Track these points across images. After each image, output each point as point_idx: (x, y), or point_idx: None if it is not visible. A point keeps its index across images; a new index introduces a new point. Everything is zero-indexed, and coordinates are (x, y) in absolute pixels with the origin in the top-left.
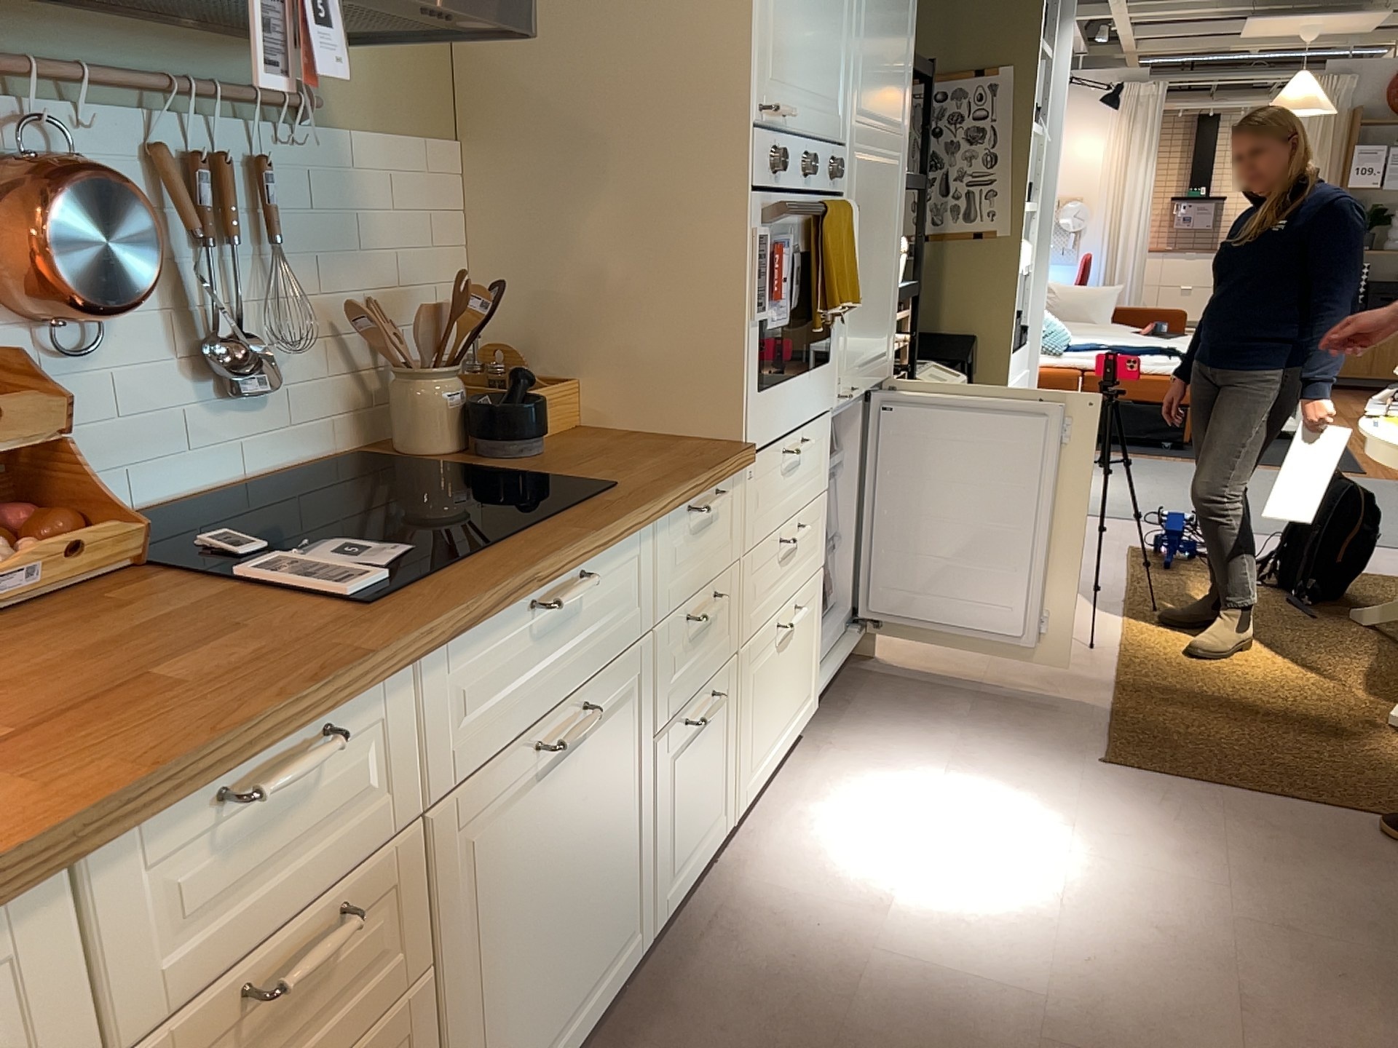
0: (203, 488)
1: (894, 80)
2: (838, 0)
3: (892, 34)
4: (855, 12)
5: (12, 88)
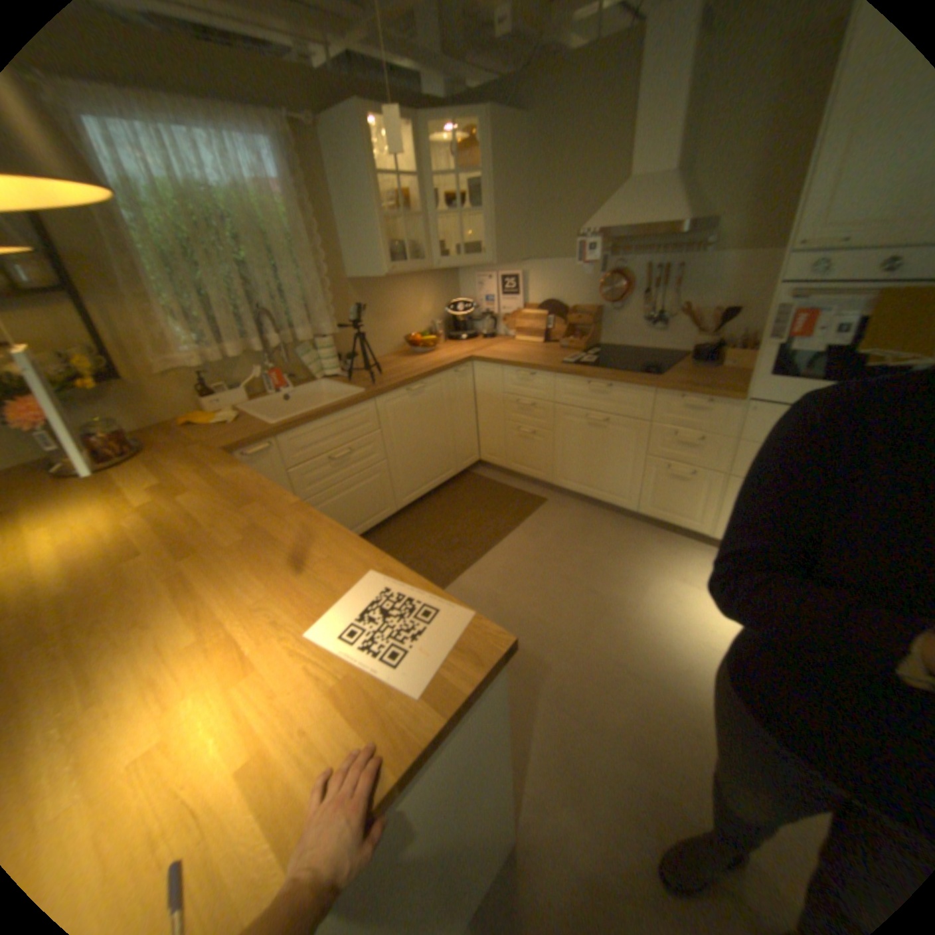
0: (639, 346)
1: None
2: None
3: None
4: None
5: (619, 254)
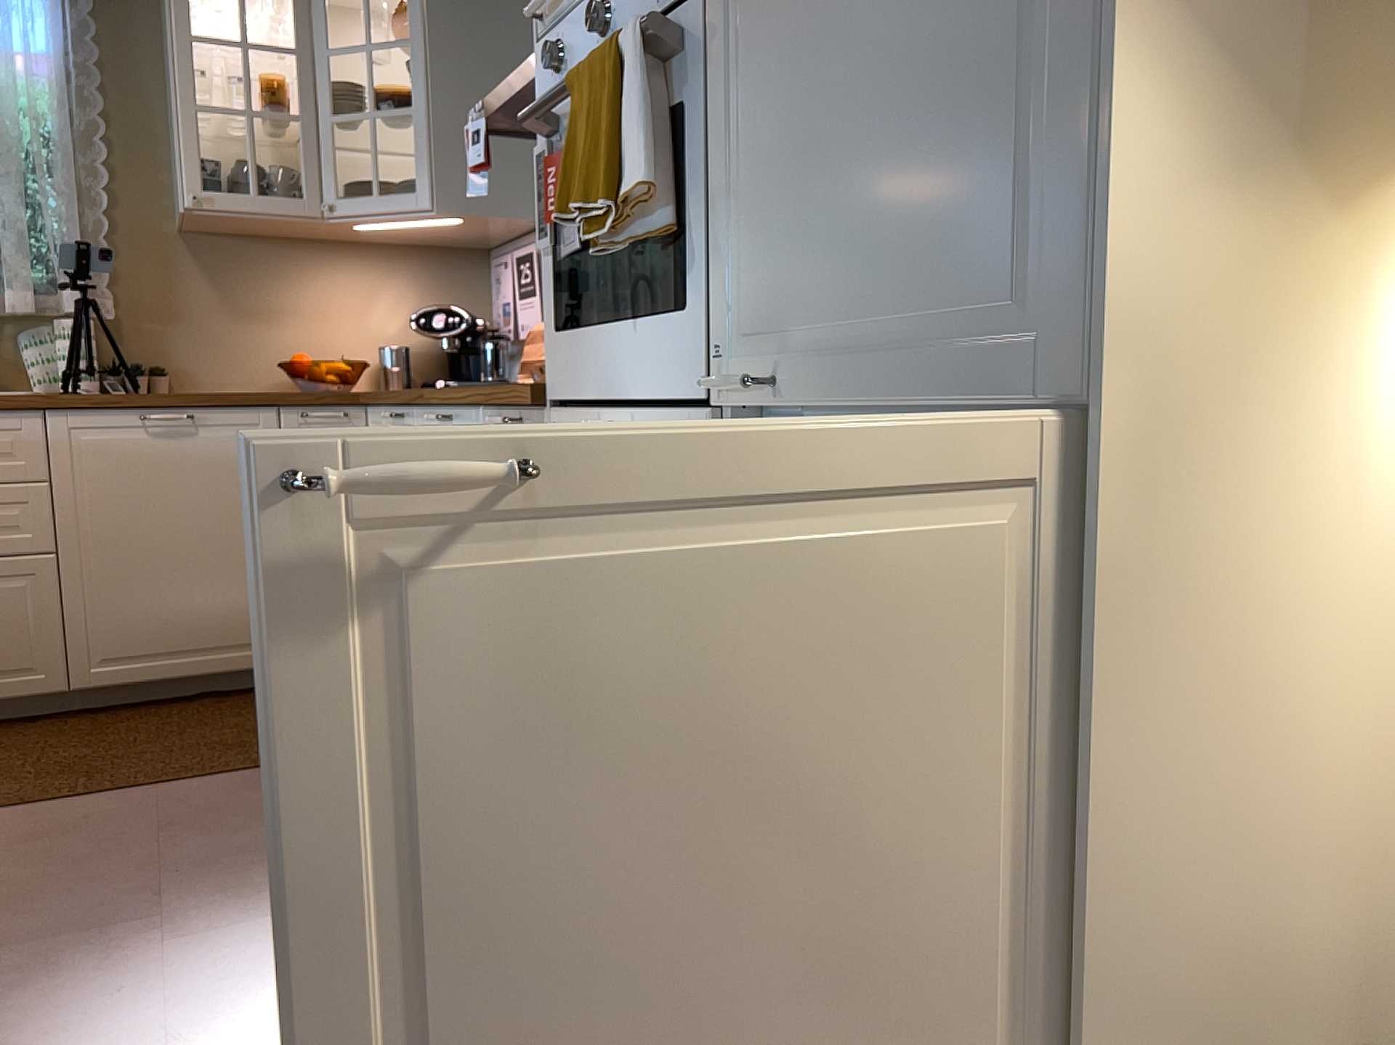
0: None
1: None
2: None
3: None
4: None
5: None
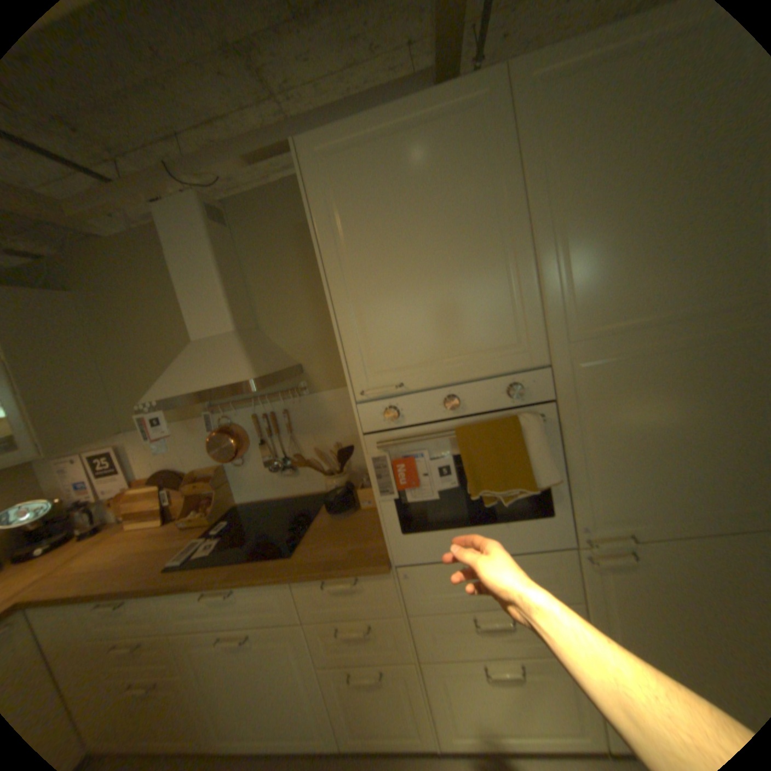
0: (279, 496)
1: (693, 267)
2: (485, 278)
3: (667, 233)
4: (536, 266)
5: (222, 409)
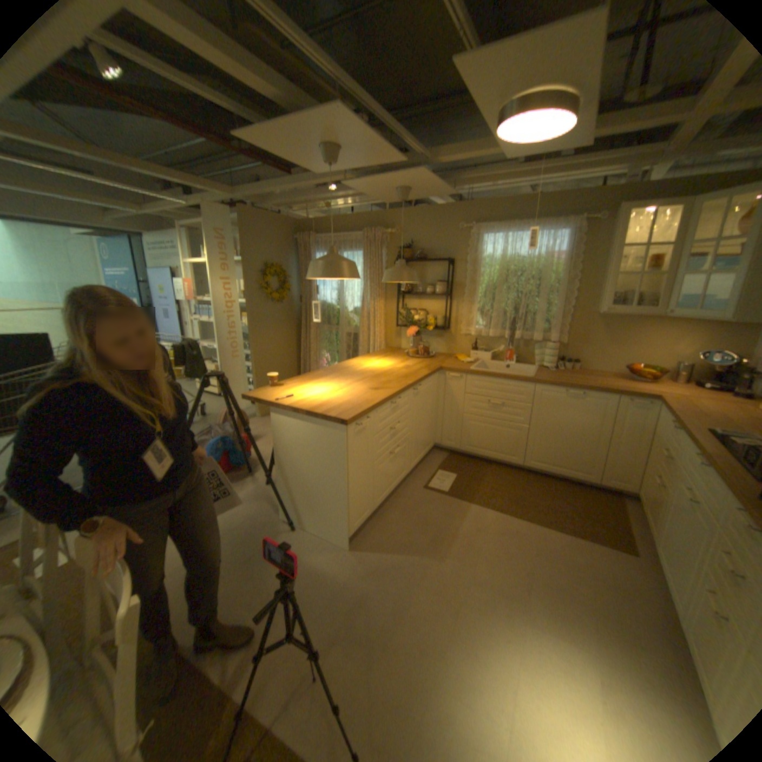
0: None
1: None
2: None
3: None
4: None
5: None
